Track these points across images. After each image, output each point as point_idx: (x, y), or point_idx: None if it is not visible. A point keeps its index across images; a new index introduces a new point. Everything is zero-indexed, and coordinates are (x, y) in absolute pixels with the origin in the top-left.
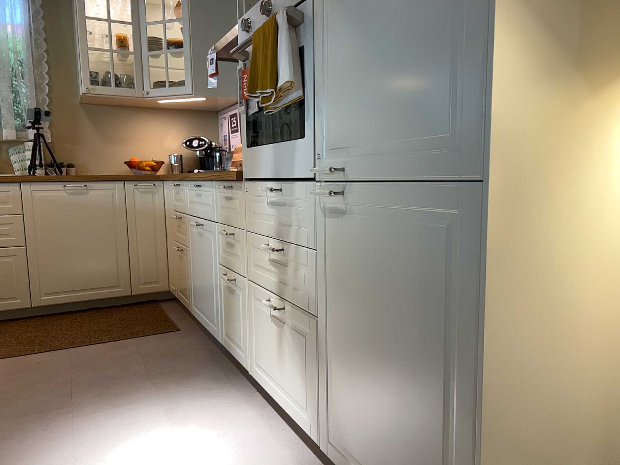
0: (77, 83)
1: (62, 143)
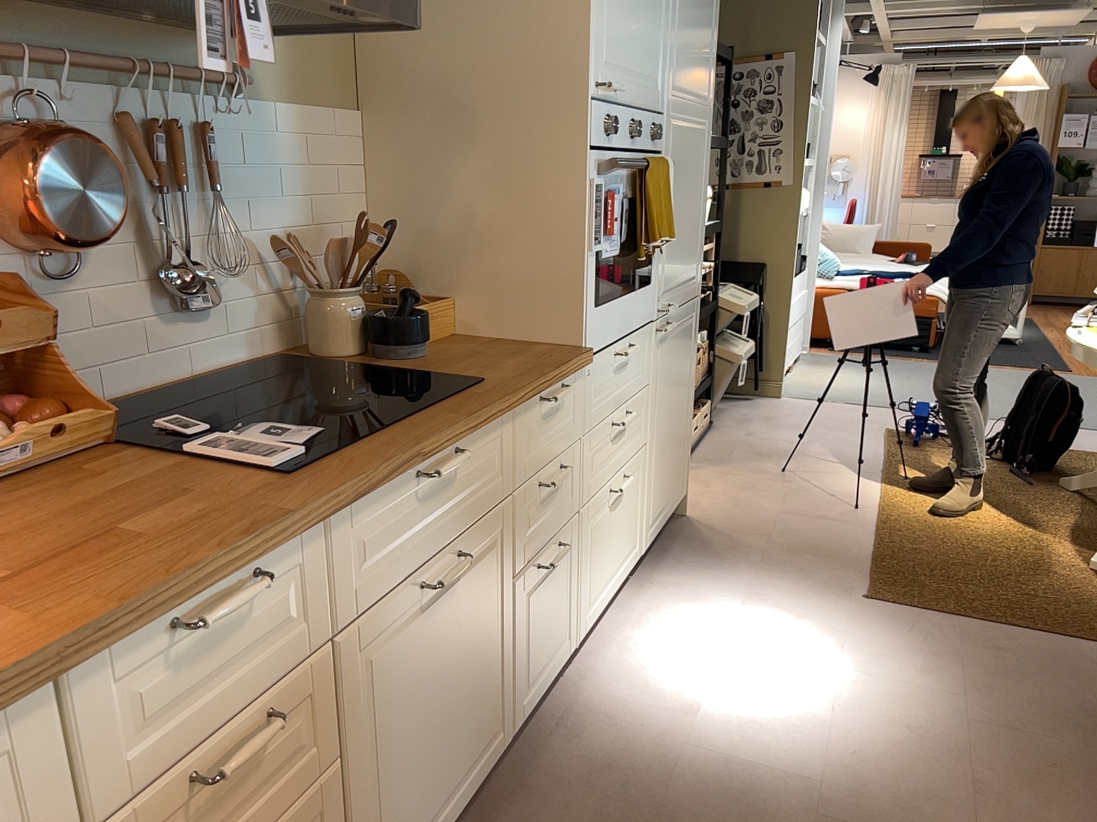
0: None
1: None
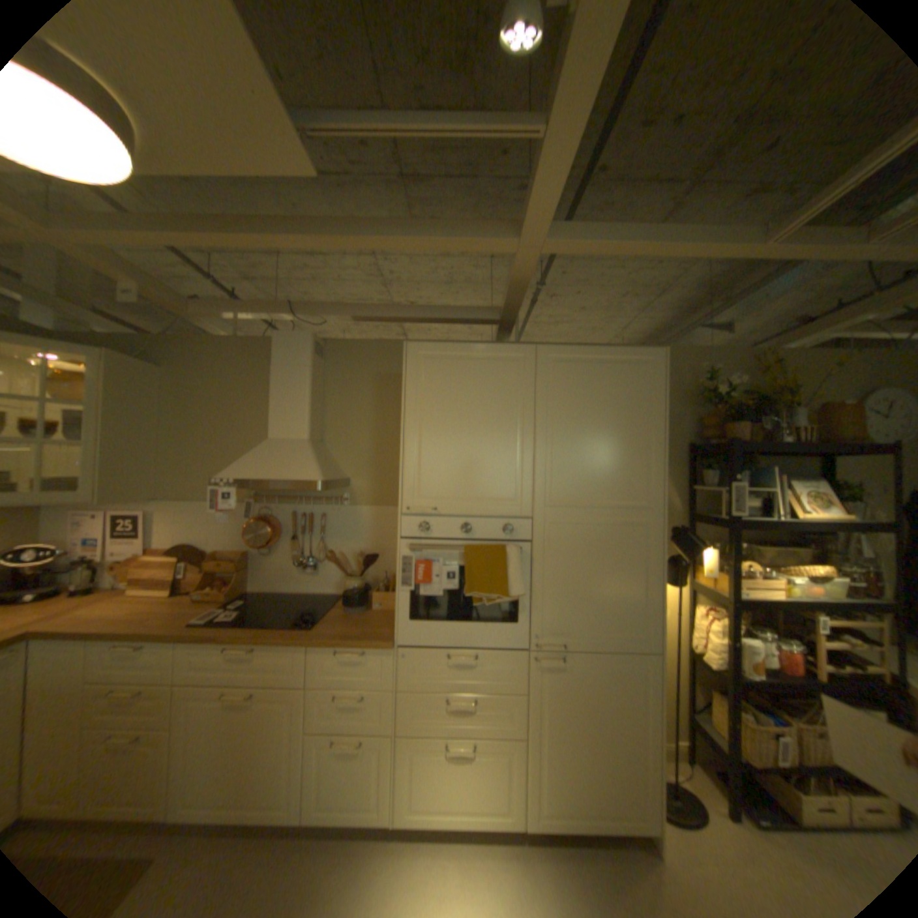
0: None
1: None
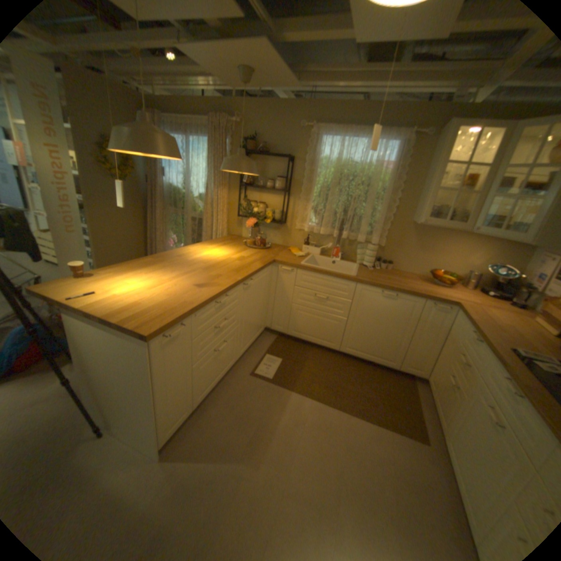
0: (417, 206)
1: (390, 246)
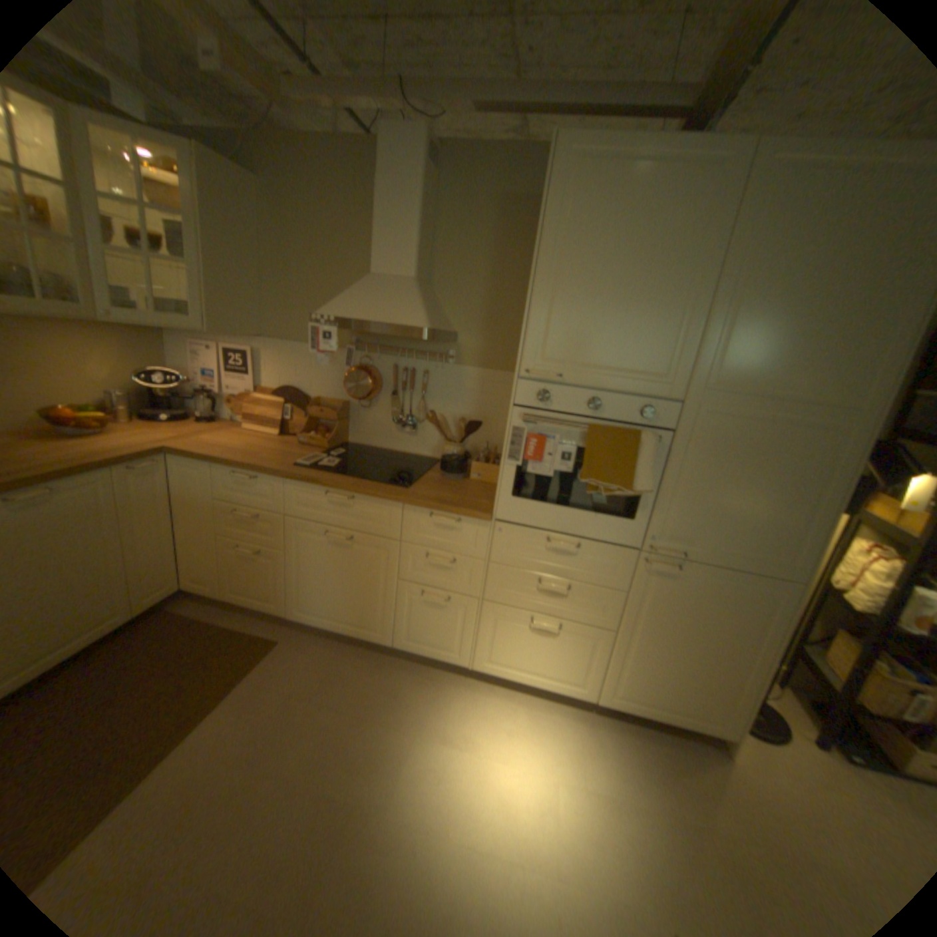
0: None
1: None
